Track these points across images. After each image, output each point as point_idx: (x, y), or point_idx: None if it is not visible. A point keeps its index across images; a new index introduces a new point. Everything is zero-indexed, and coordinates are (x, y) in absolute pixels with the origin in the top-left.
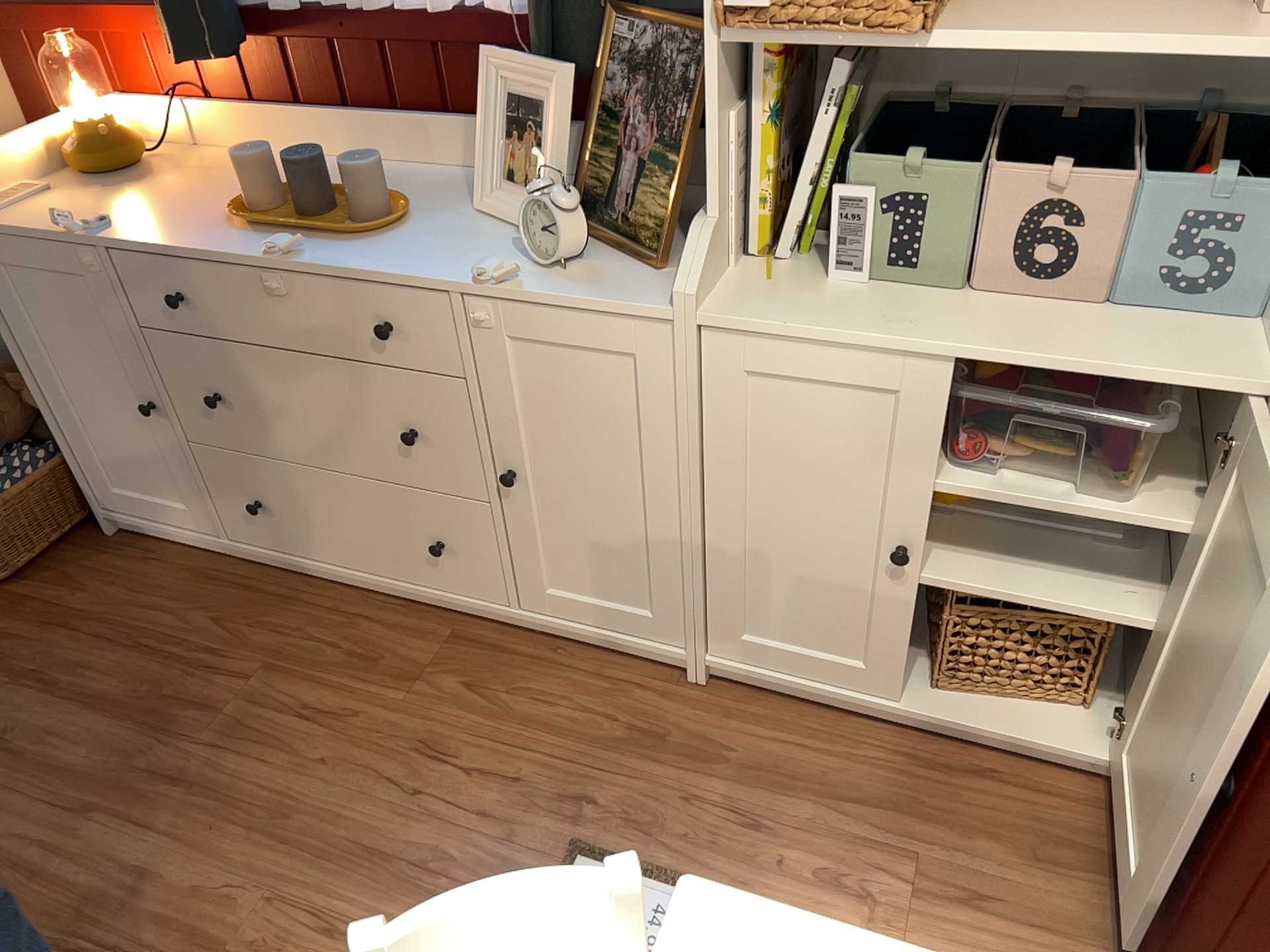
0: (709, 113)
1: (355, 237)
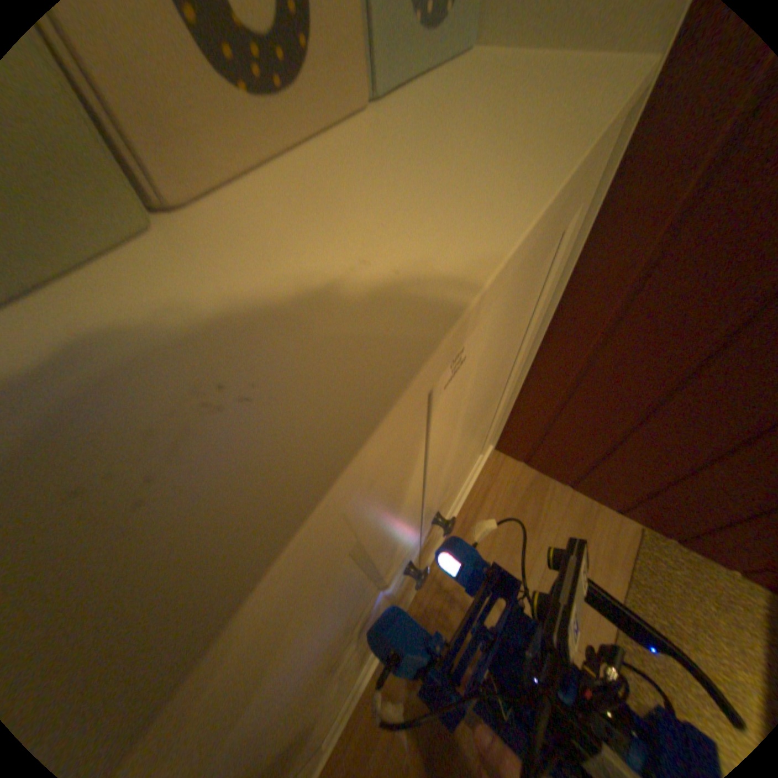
0: None
1: None
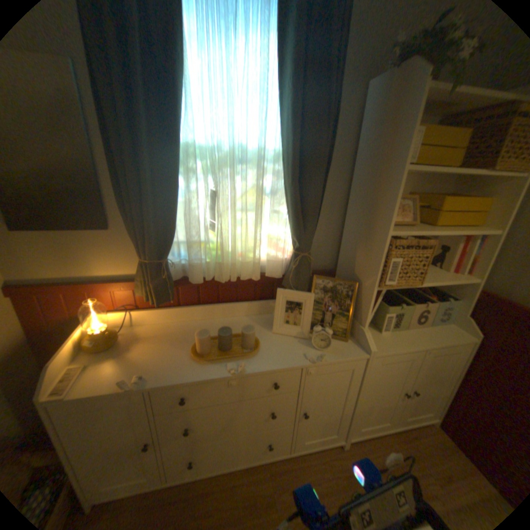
0: (370, 302)
1: (250, 354)
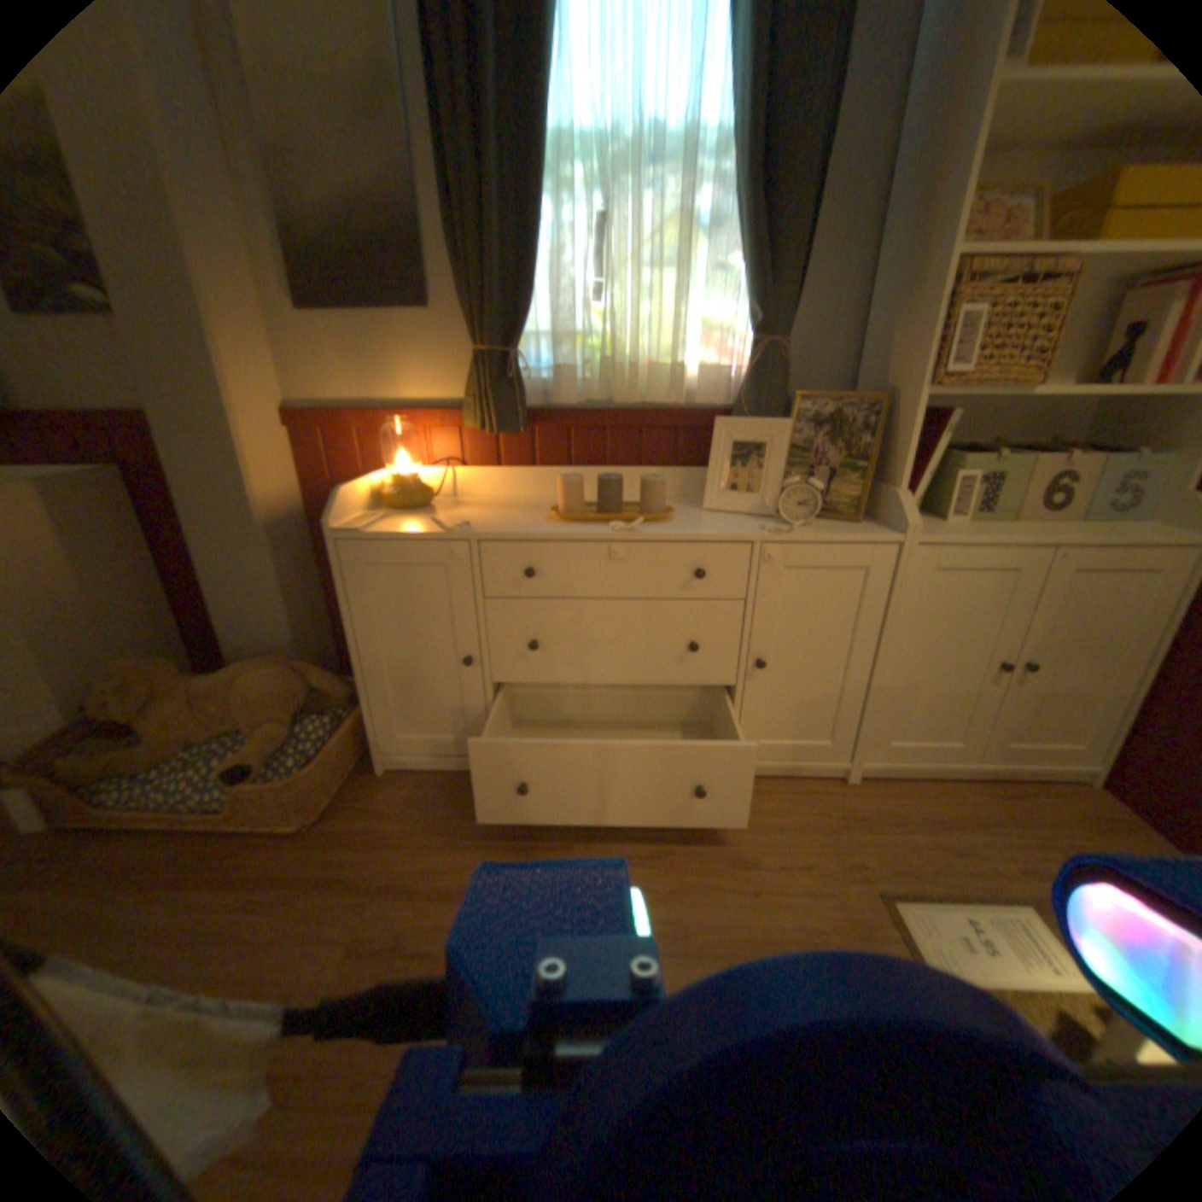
0: (912, 427)
1: (654, 518)
